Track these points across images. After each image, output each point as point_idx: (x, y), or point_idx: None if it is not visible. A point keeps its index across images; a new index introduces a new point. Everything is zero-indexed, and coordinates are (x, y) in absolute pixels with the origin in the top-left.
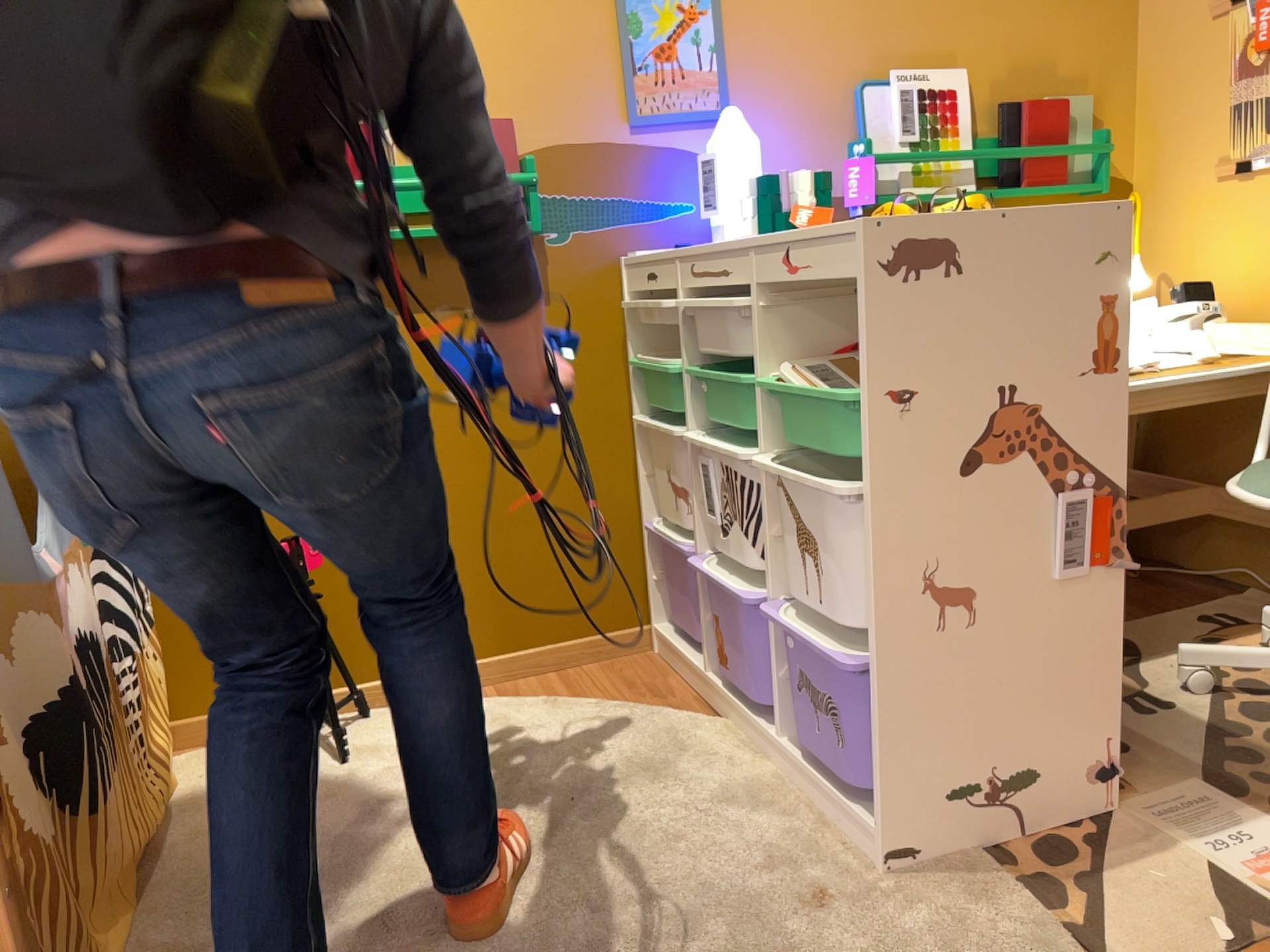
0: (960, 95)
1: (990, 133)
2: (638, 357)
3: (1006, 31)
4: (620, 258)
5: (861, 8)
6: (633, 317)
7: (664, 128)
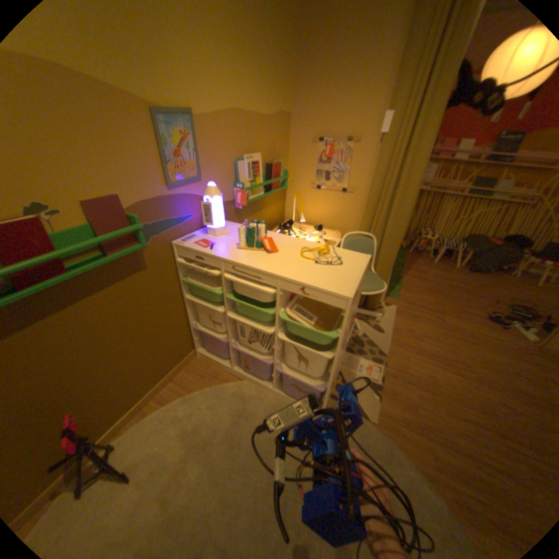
0: (260, 162)
1: (264, 172)
2: (184, 276)
3: (267, 137)
4: (172, 243)
5: (235, 130)
6: (180, 263)
7: (180, 185)
